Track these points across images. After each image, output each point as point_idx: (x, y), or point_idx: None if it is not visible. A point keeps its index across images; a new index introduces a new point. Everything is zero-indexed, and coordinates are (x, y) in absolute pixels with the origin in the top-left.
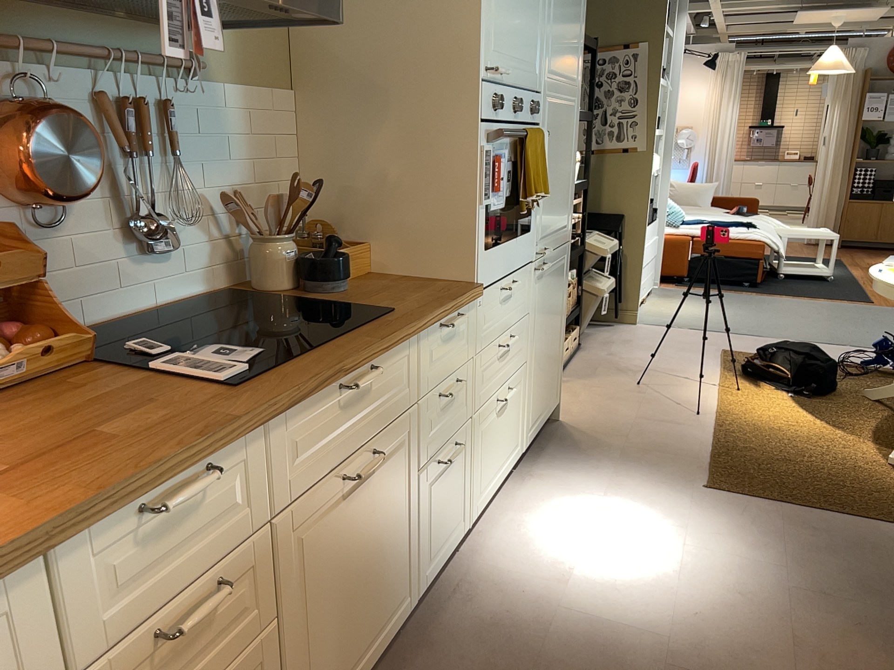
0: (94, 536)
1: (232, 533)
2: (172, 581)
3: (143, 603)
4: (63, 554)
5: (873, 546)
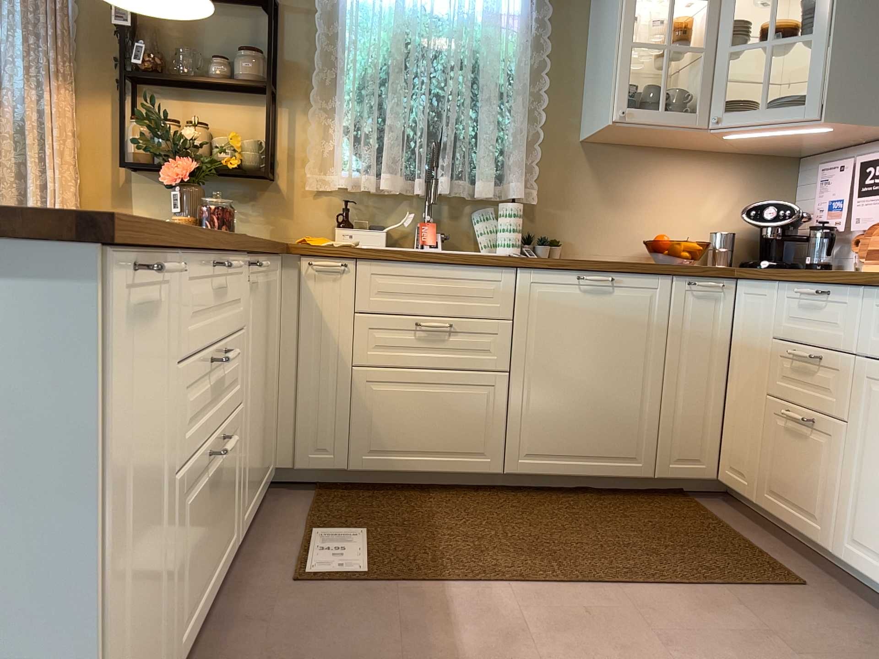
0: (791, 289)
1: (836, 340)
2: (808, 336)
3: (797, 334)
4: (783, 288)
5: None
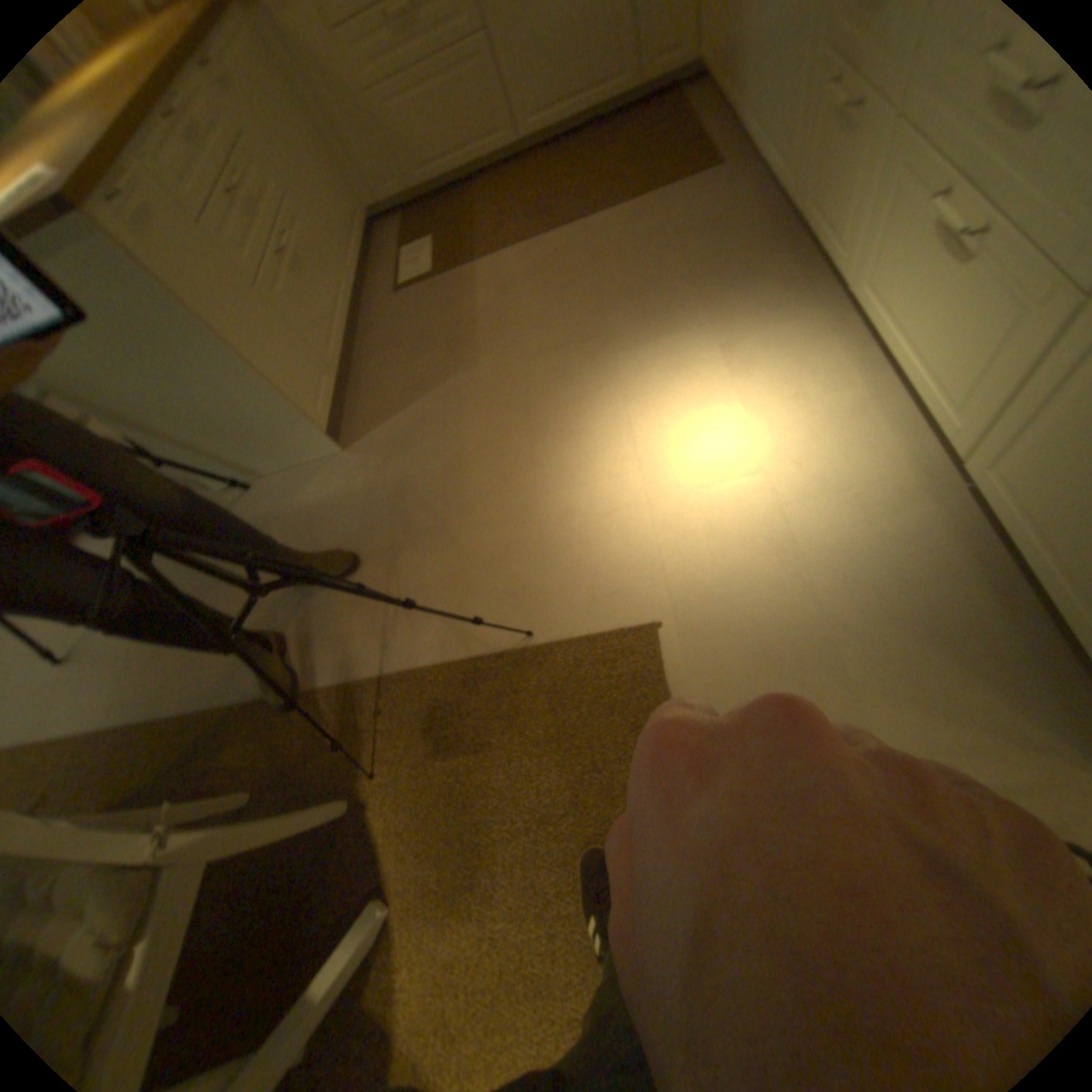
0: None
1: None
2: None
3: None
4: None
5: (451, 599)
